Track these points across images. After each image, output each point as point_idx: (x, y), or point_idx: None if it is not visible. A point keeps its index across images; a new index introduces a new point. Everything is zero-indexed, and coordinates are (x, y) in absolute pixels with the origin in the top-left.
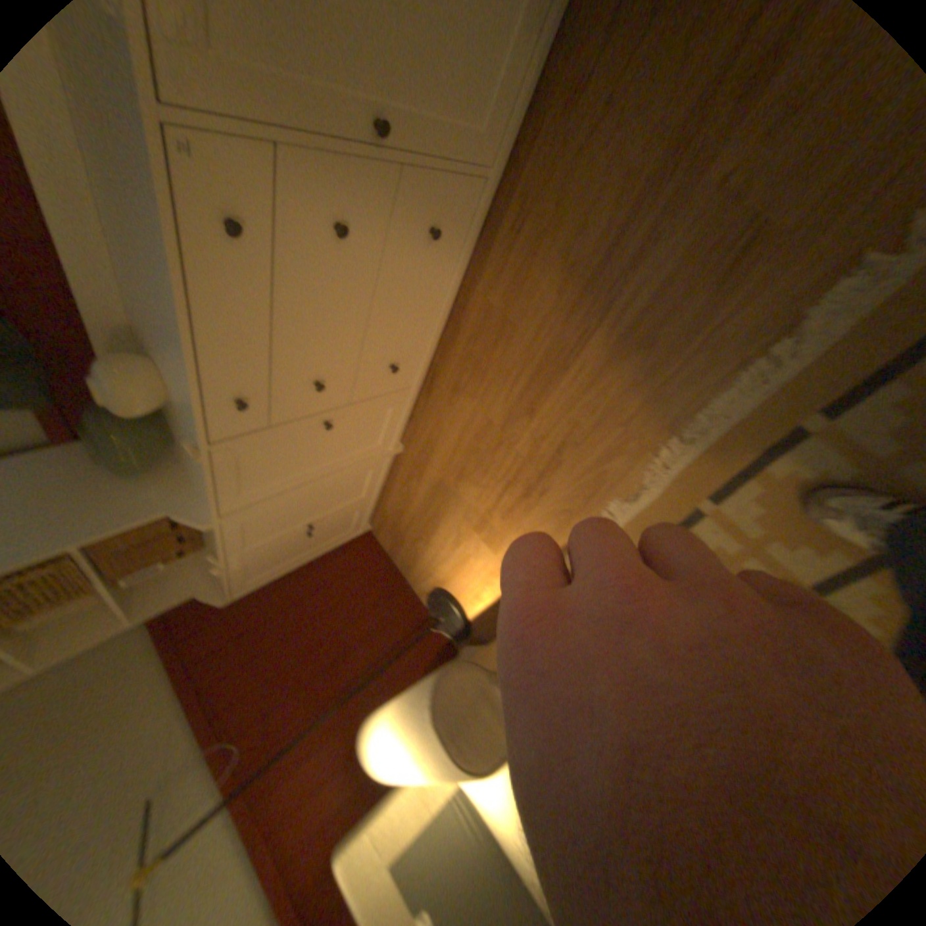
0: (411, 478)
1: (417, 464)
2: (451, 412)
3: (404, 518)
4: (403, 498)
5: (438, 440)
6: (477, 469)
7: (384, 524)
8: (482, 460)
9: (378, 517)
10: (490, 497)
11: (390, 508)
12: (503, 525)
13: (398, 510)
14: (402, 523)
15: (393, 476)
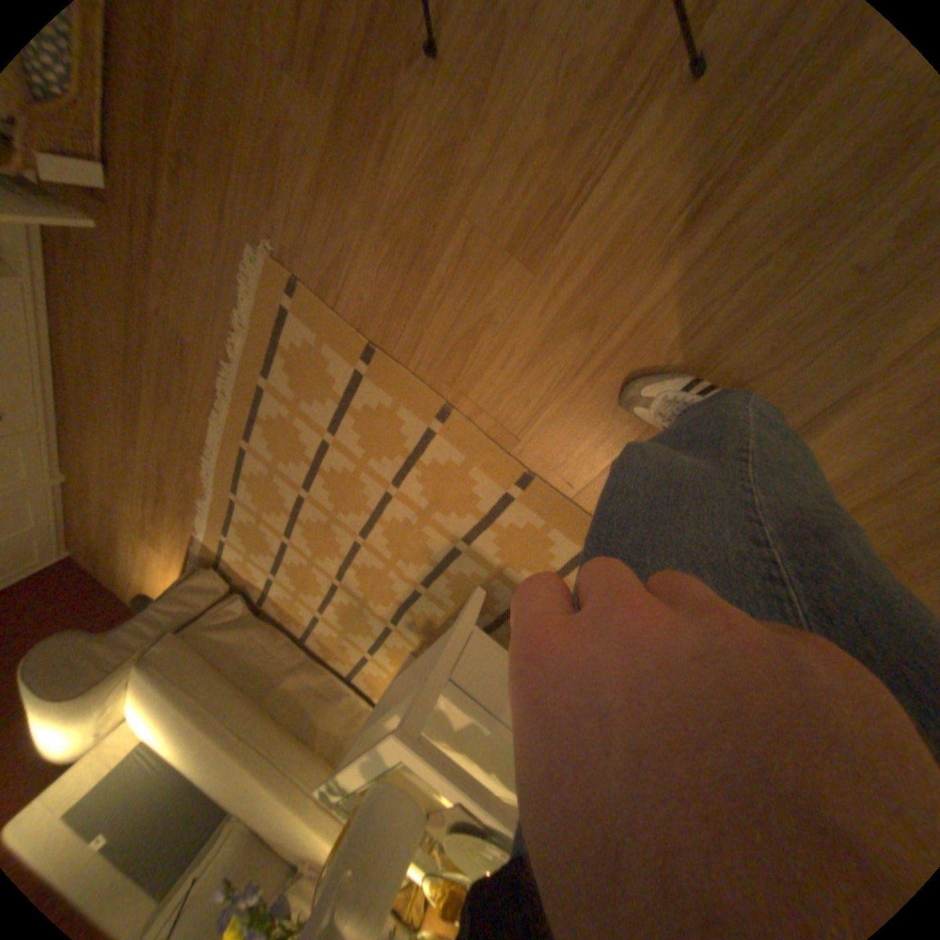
0: (80, 504)
1: (79, 491)
2: (85, 446)
3: (90, 540)
4: (82, 523)
5: (86, 470)
6: (120, 490)
7: (77, 550)
8: (120, 482)
9: (70, 544)
10: (137, 511)
11: (76, 534)
12: (154, 531)
13: (83, 534)
14: (90, 545)
15: (66, 505)
